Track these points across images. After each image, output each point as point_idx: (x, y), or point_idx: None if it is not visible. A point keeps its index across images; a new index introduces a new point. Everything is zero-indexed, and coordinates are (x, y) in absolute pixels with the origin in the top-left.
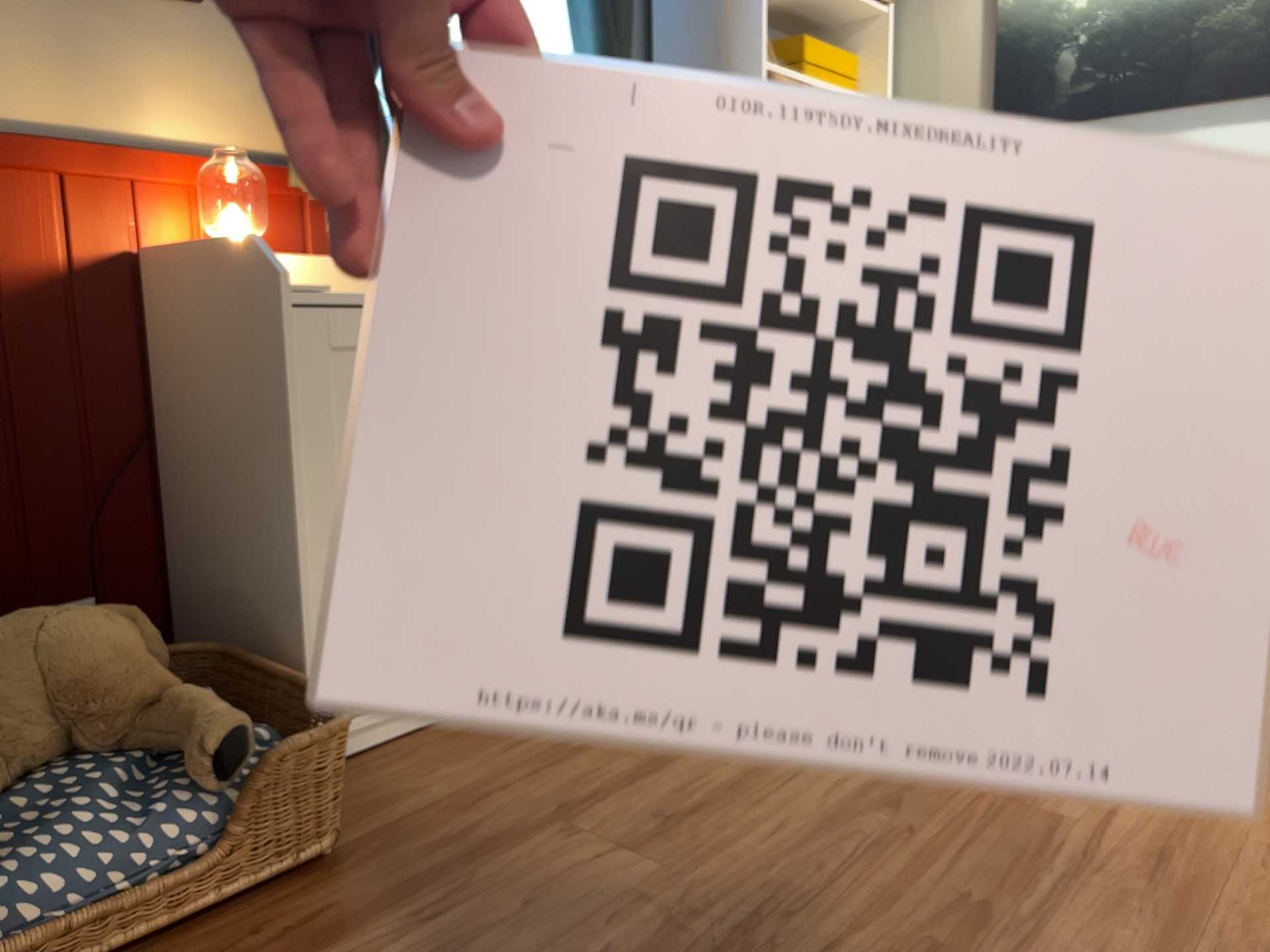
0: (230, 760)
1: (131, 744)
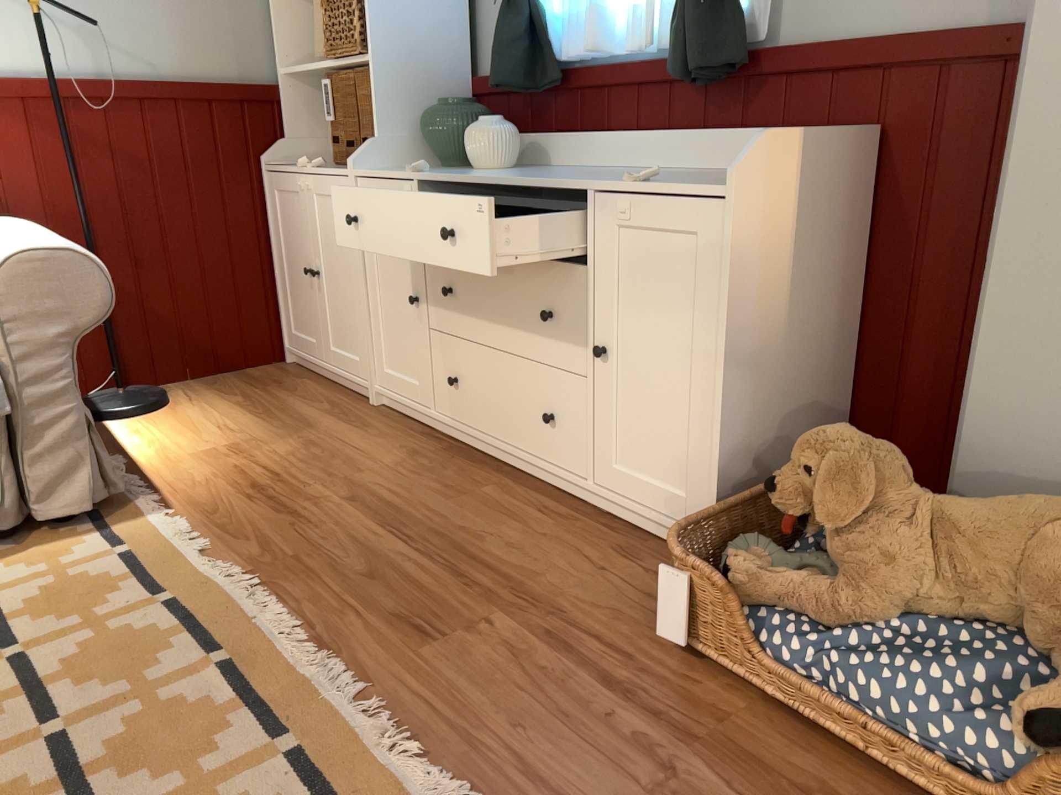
0: (1053, 732)
1: (1057, 660)
